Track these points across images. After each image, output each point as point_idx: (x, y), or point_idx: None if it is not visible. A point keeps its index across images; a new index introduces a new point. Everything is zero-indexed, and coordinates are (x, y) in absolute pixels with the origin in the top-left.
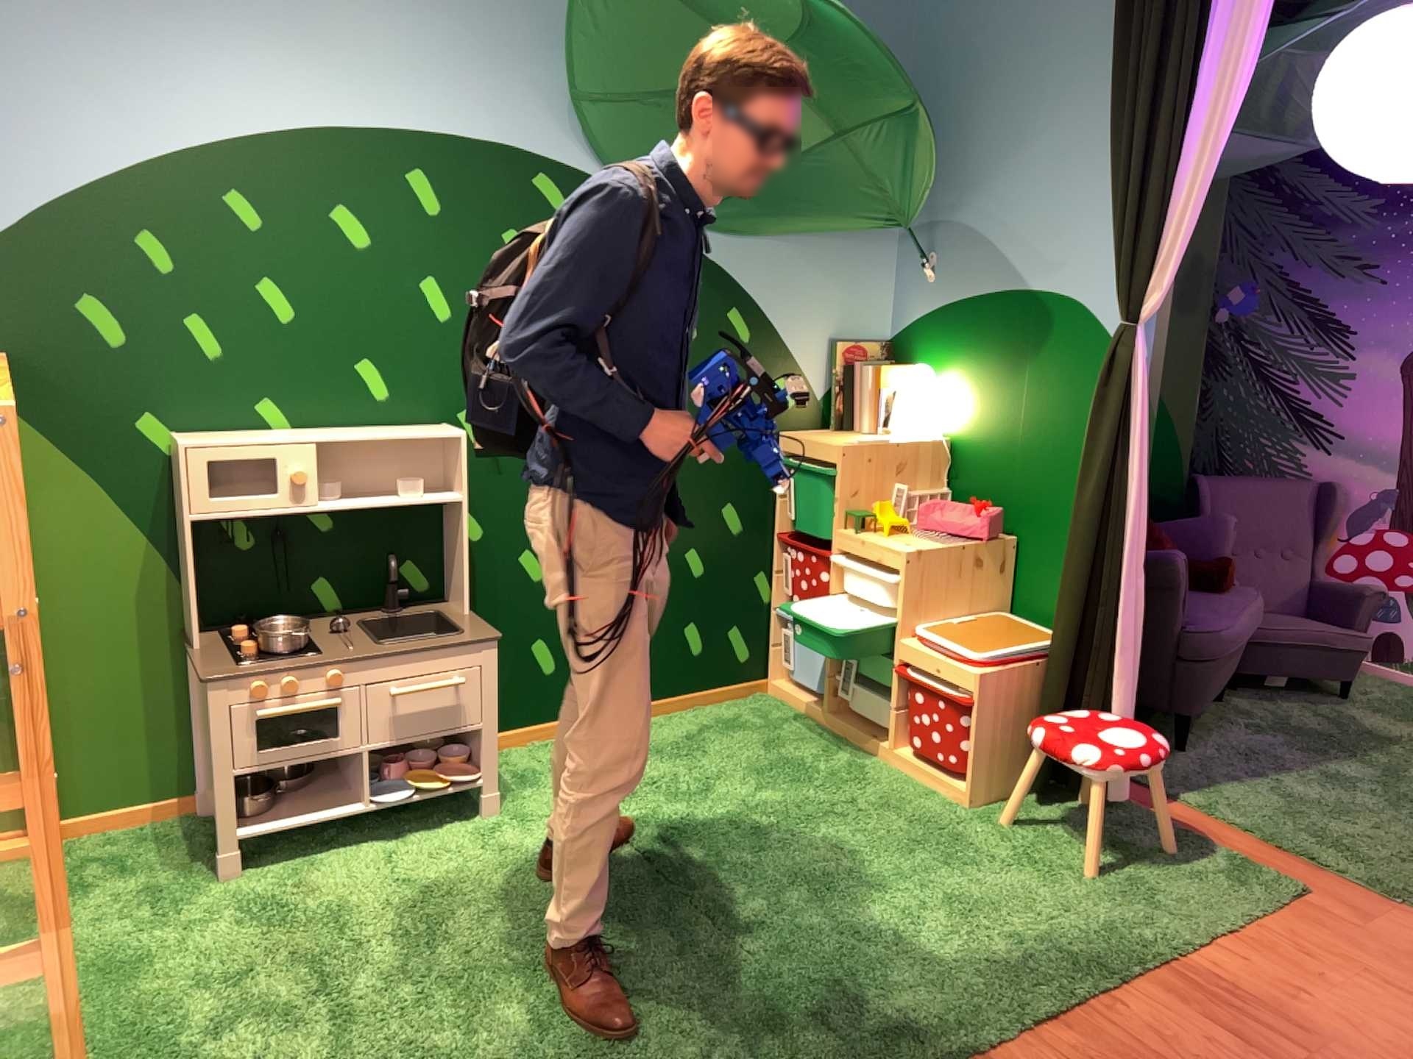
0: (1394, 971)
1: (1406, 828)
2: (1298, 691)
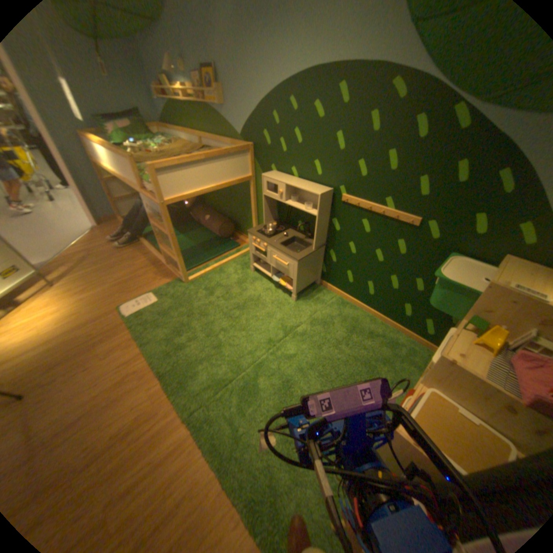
0: None
1: None
2: None
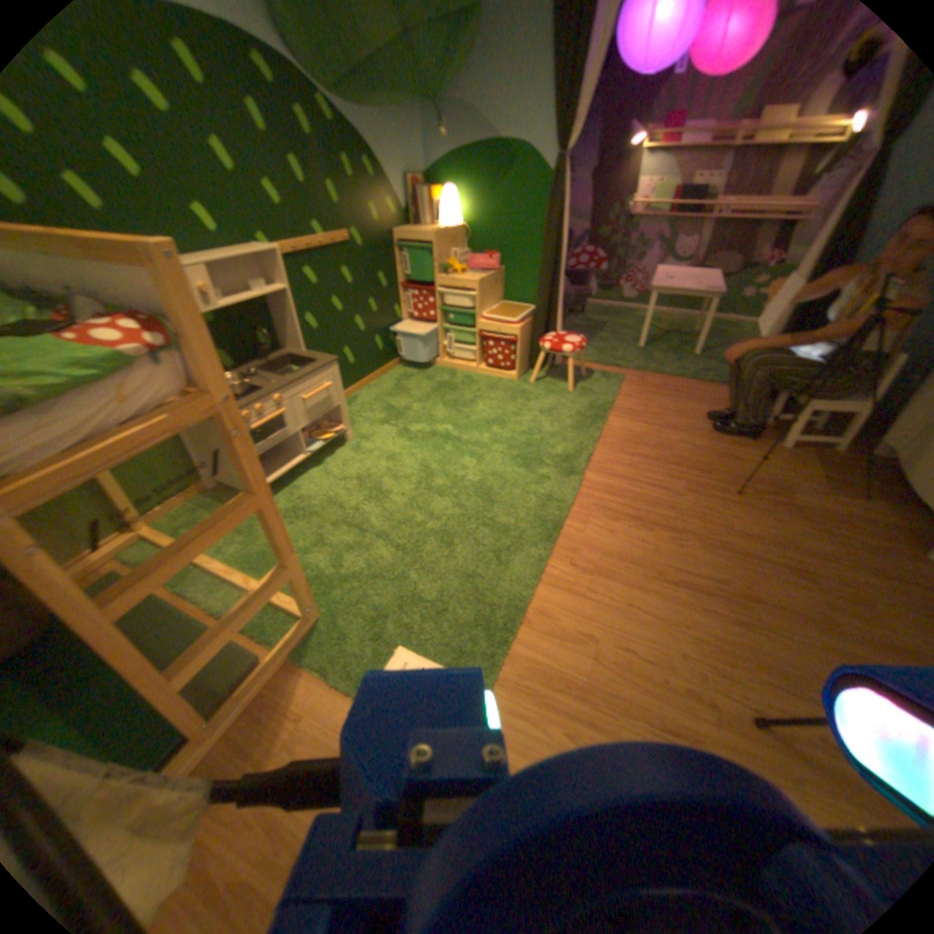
0: (662, 393)
1: (633, 350)
2: (571, 313)
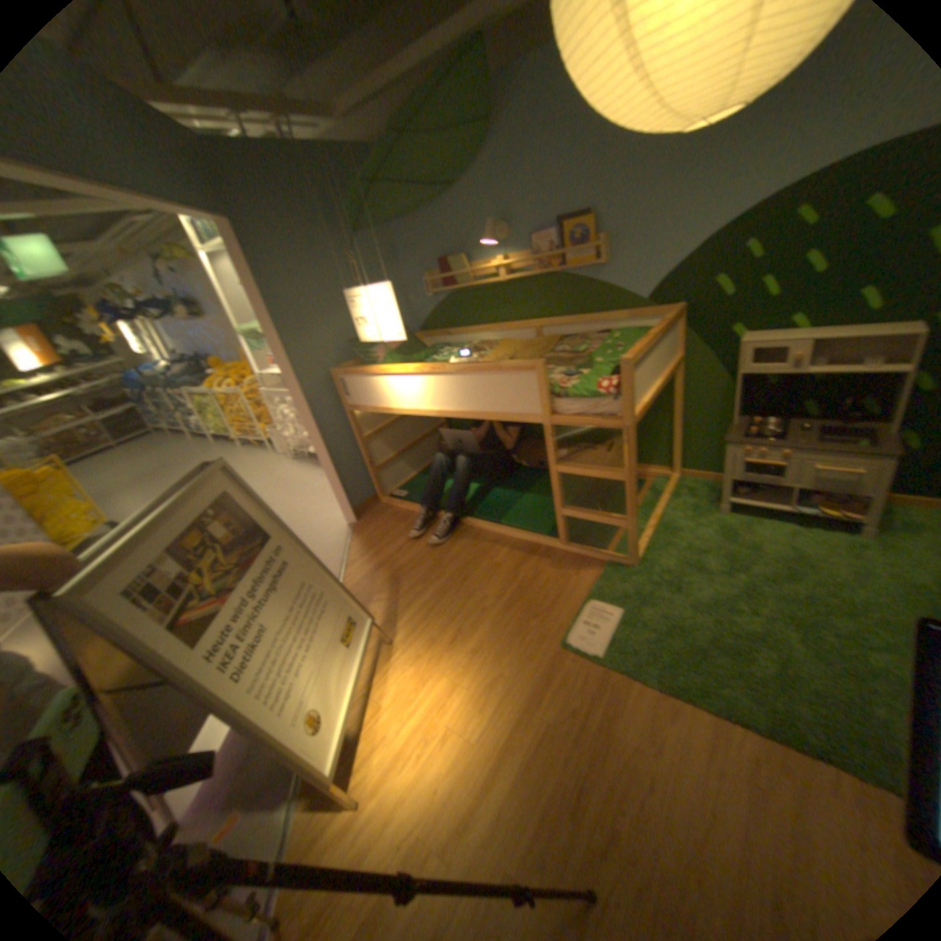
0: None
1: None
2: None
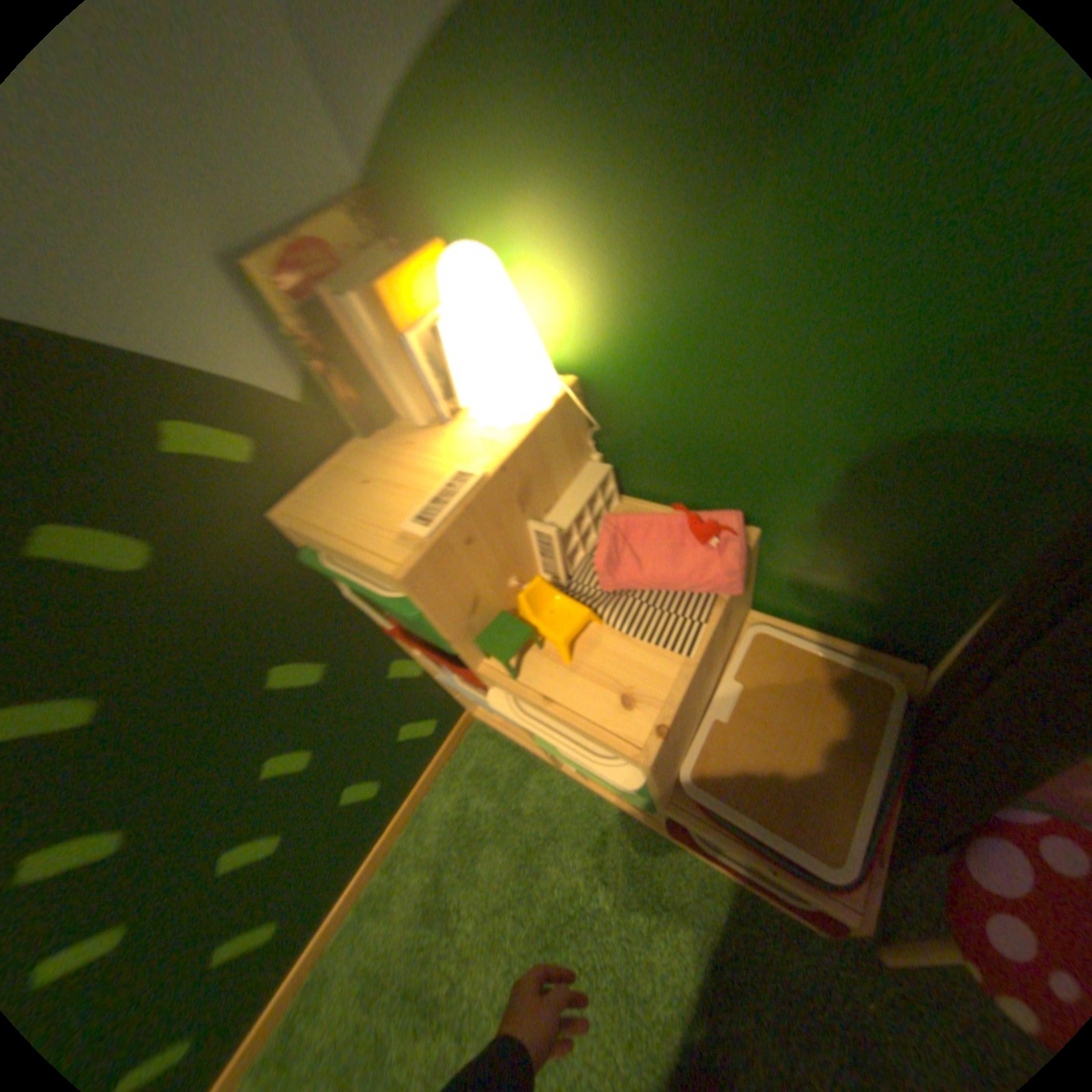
0: None
1: None
2: None
